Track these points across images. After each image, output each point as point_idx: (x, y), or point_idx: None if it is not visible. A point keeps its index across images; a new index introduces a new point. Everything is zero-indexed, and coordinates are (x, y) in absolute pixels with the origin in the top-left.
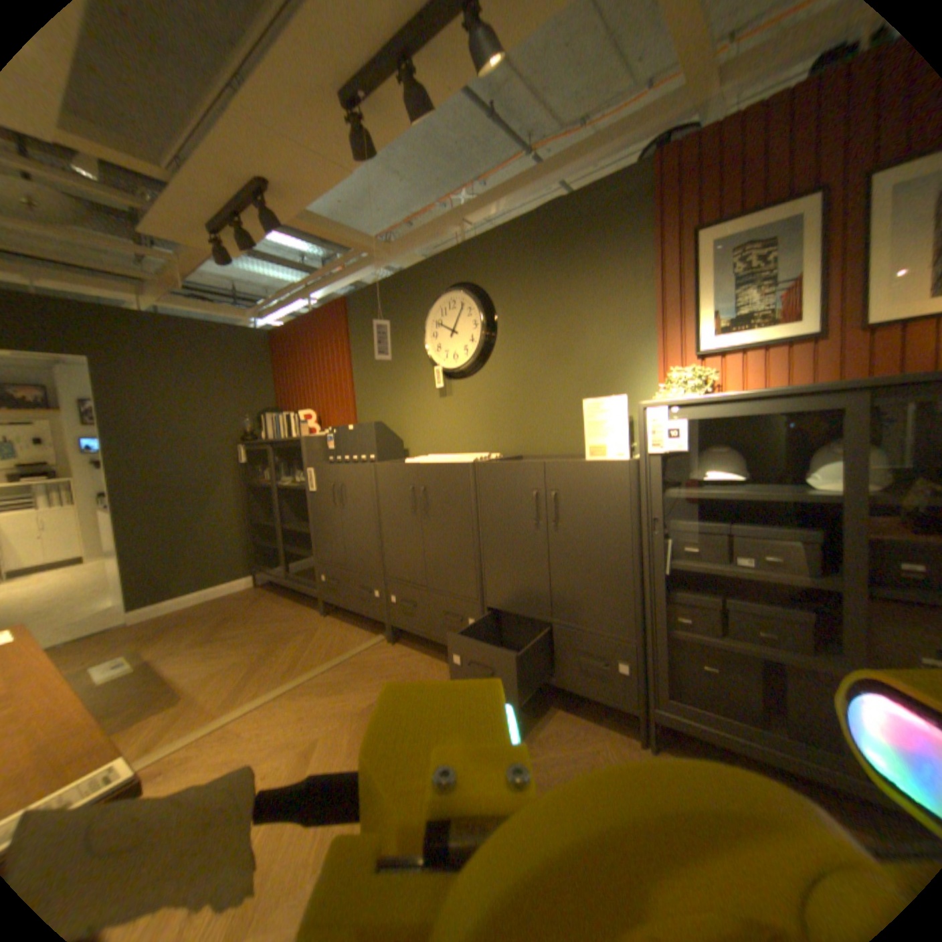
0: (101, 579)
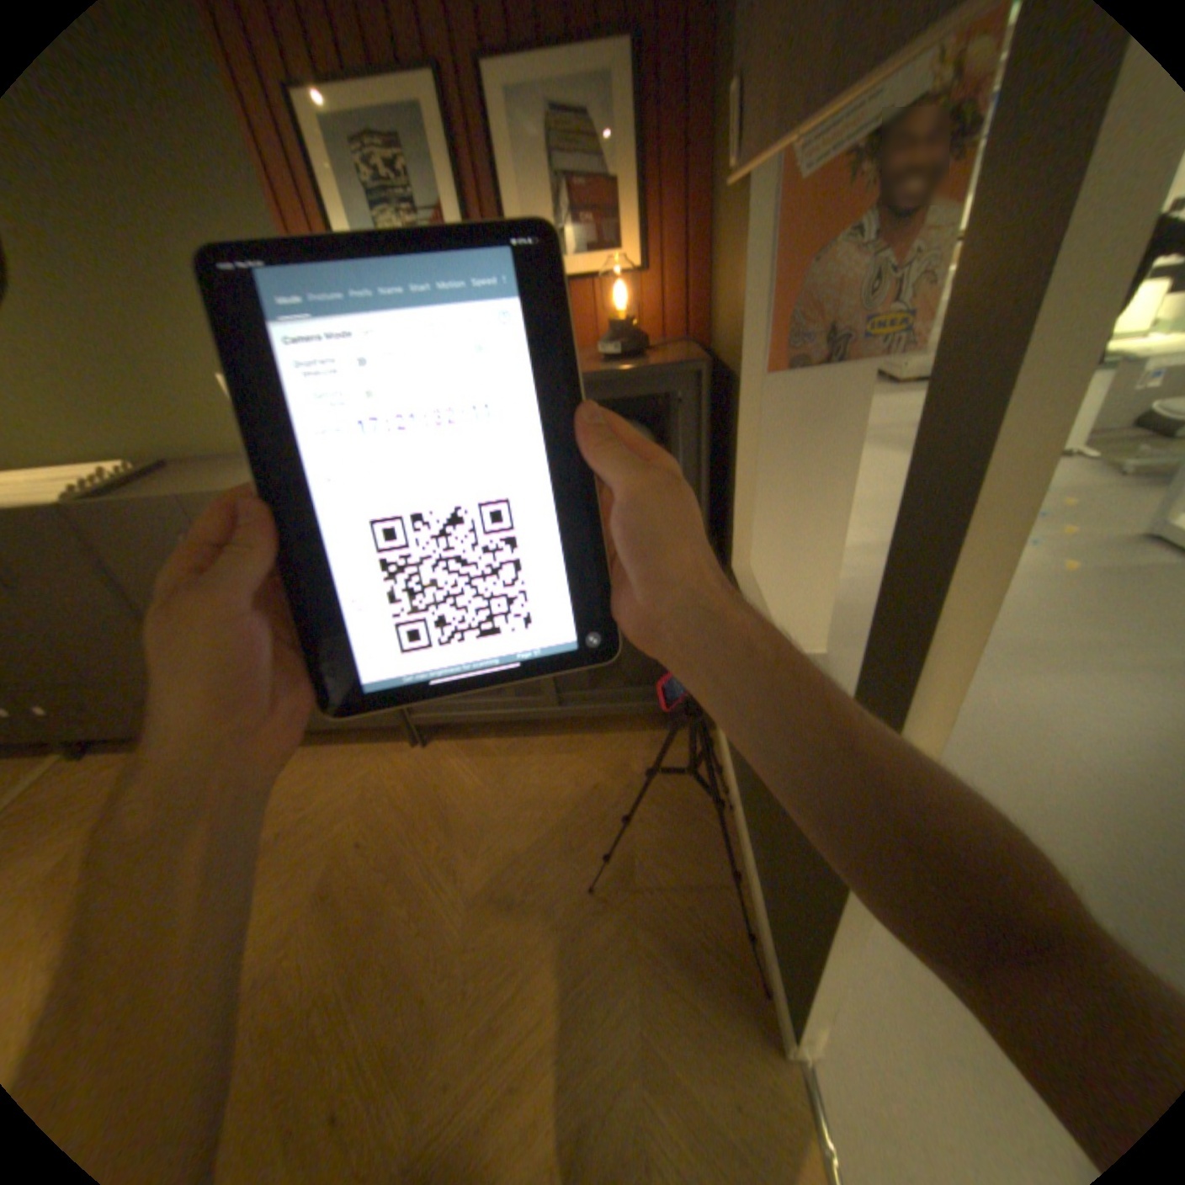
0: None
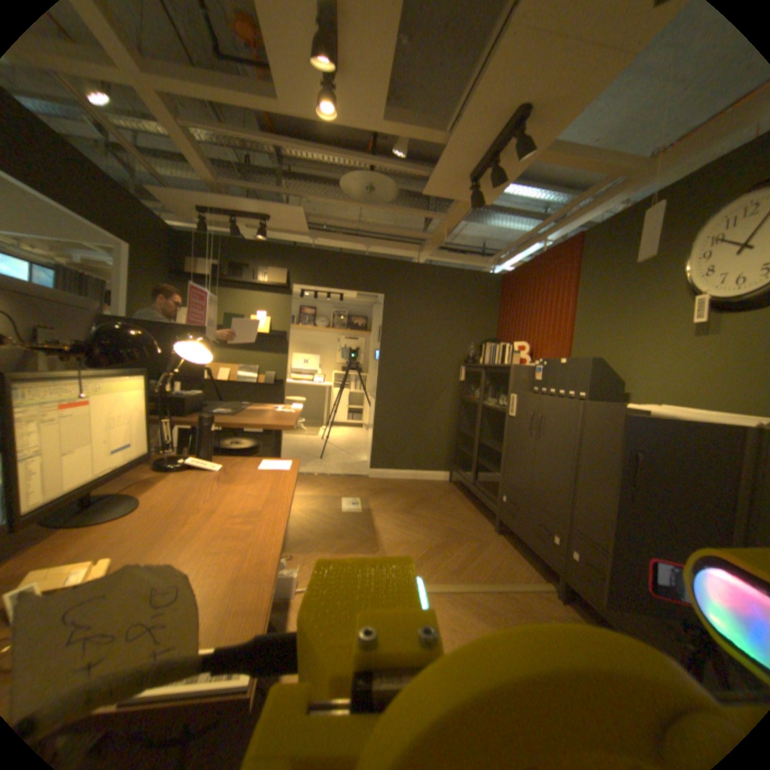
0: (365, 440)
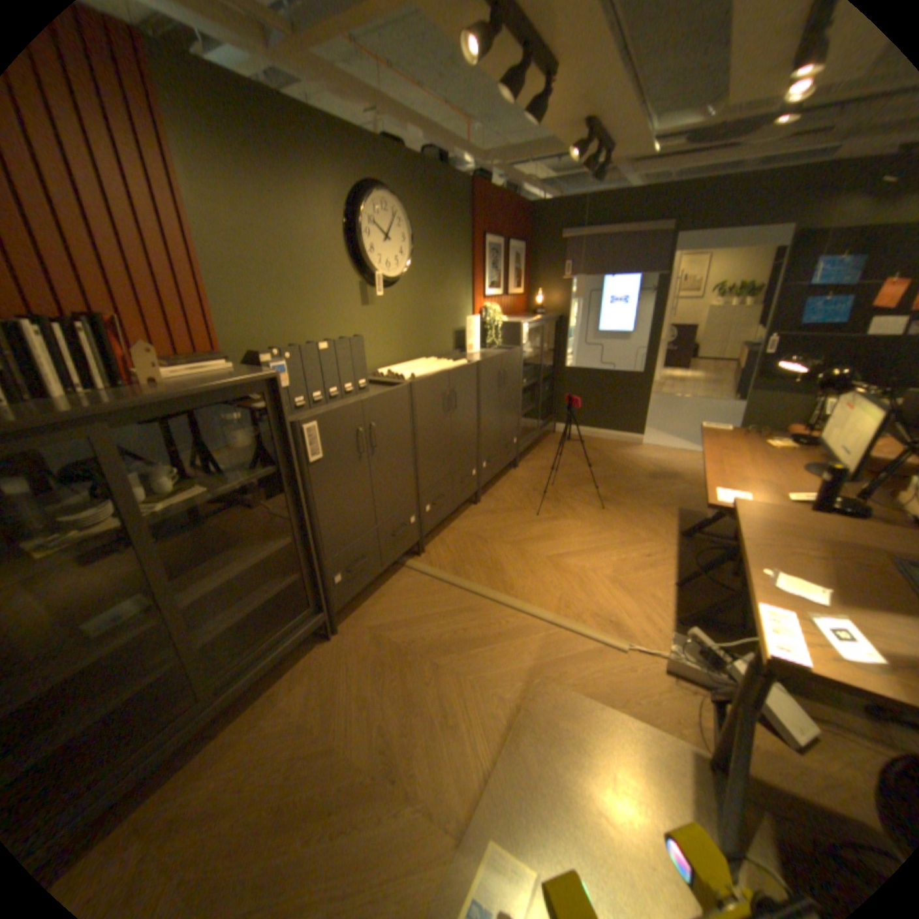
0: None
